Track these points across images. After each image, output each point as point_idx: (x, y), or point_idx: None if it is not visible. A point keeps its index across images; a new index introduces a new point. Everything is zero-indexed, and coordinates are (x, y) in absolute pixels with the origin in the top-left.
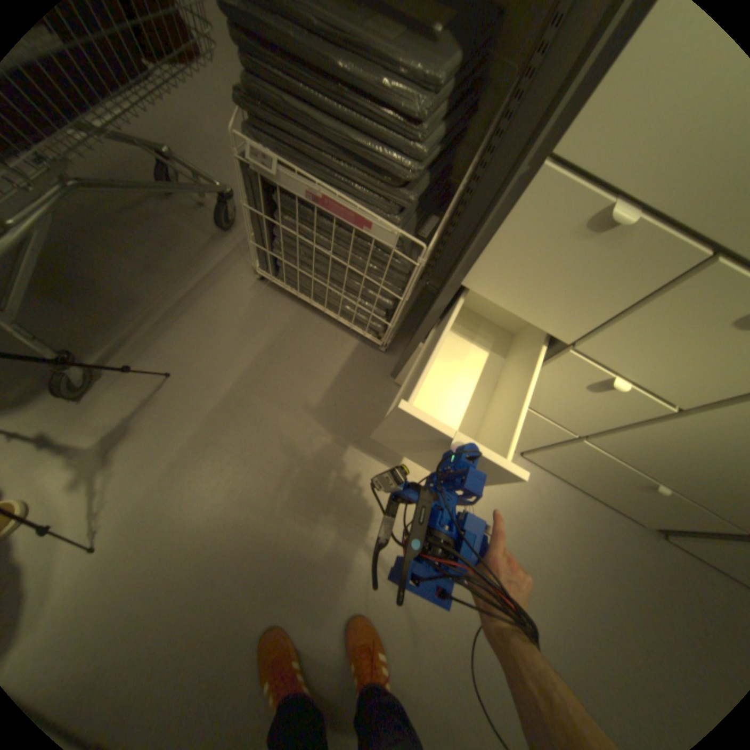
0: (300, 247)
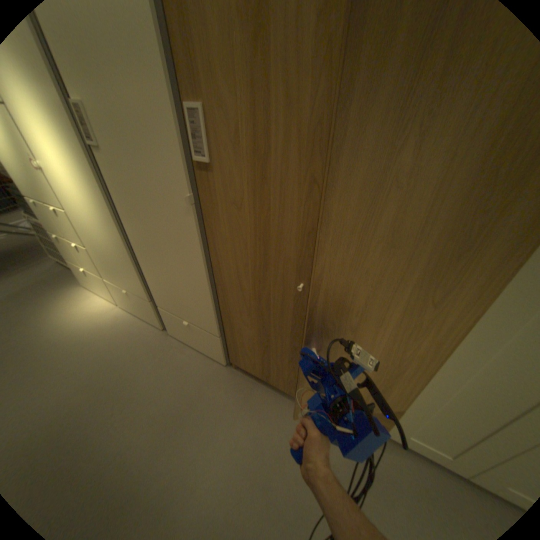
0: (48, 241)
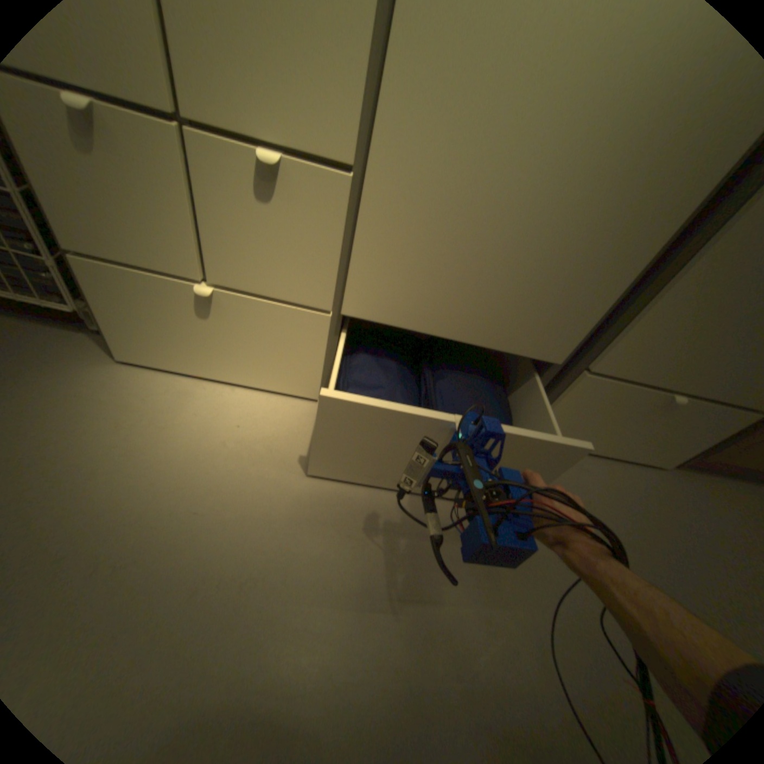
0: None
